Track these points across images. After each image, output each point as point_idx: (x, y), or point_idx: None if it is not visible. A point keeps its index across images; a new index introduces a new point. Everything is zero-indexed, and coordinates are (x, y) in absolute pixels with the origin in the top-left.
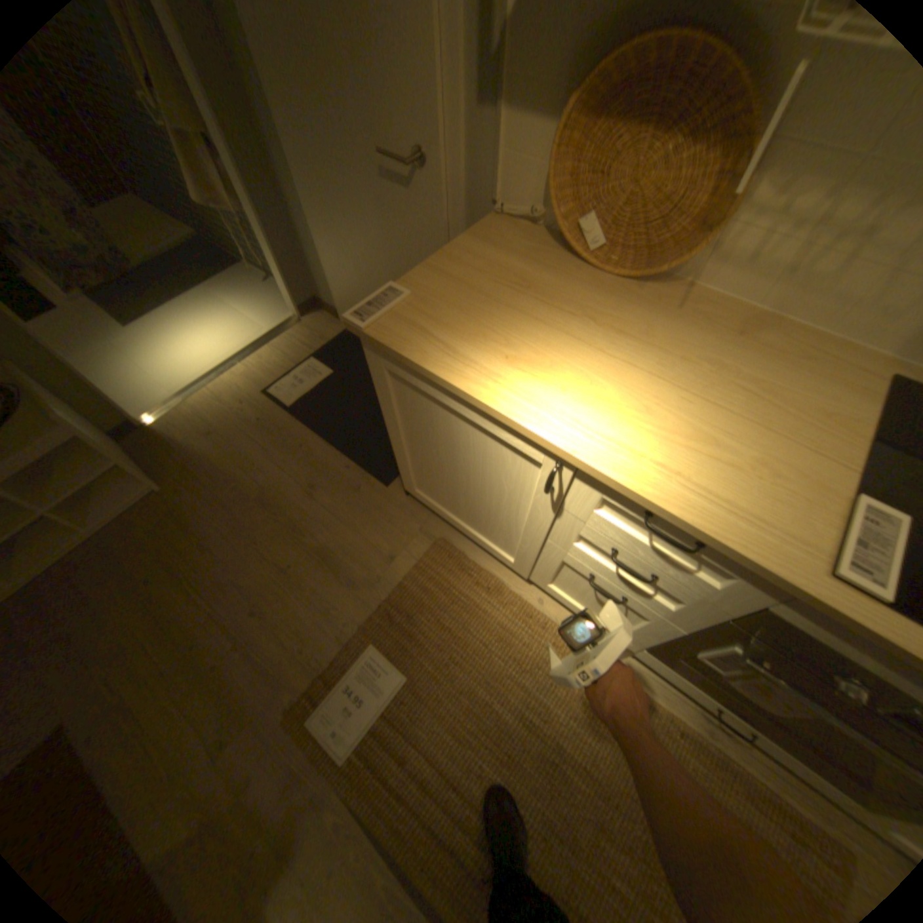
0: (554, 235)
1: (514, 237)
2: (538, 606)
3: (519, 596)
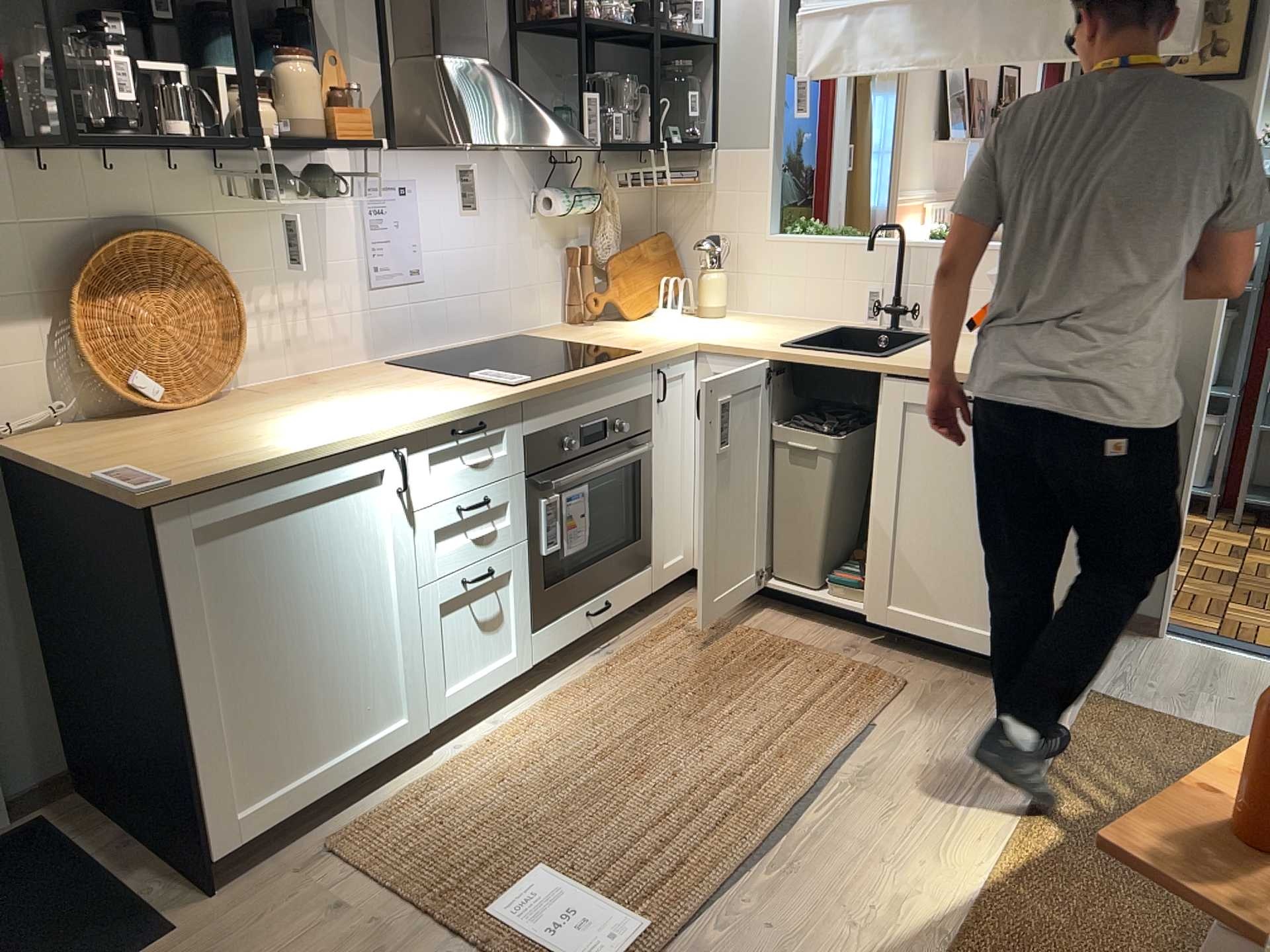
0: (93, 423)
1: (71, 436)
2: (464, 750)
3: (446, 765)
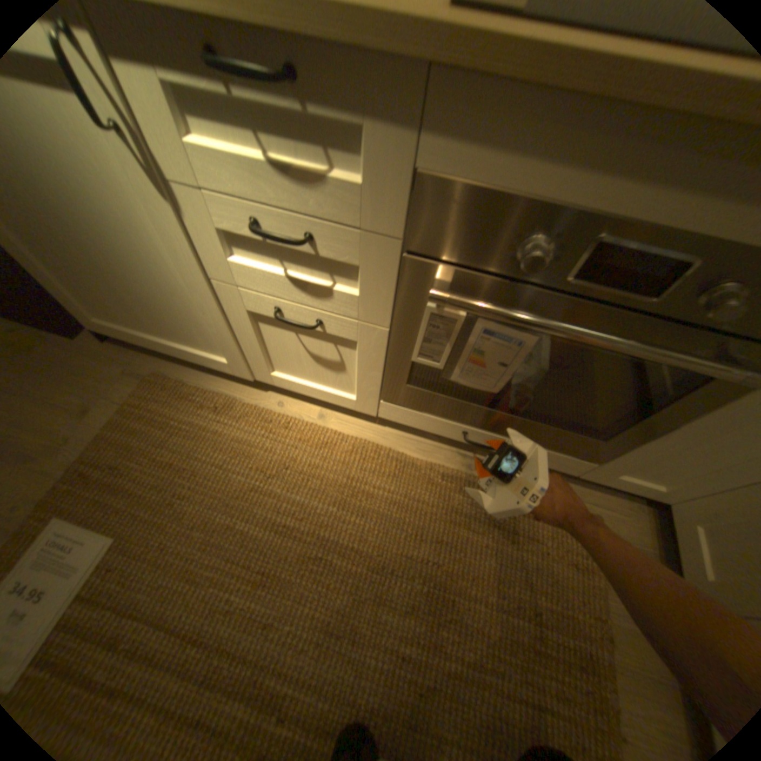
0: None
1: None
2: (278, 408)
3: (254, 404)
